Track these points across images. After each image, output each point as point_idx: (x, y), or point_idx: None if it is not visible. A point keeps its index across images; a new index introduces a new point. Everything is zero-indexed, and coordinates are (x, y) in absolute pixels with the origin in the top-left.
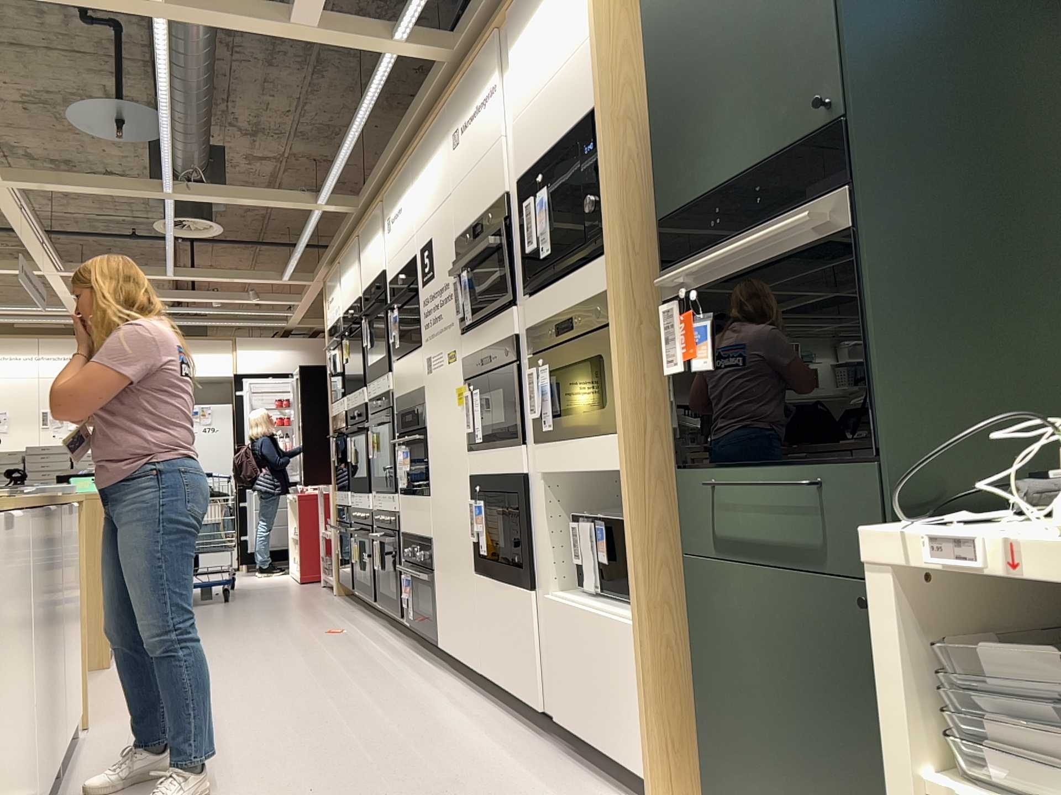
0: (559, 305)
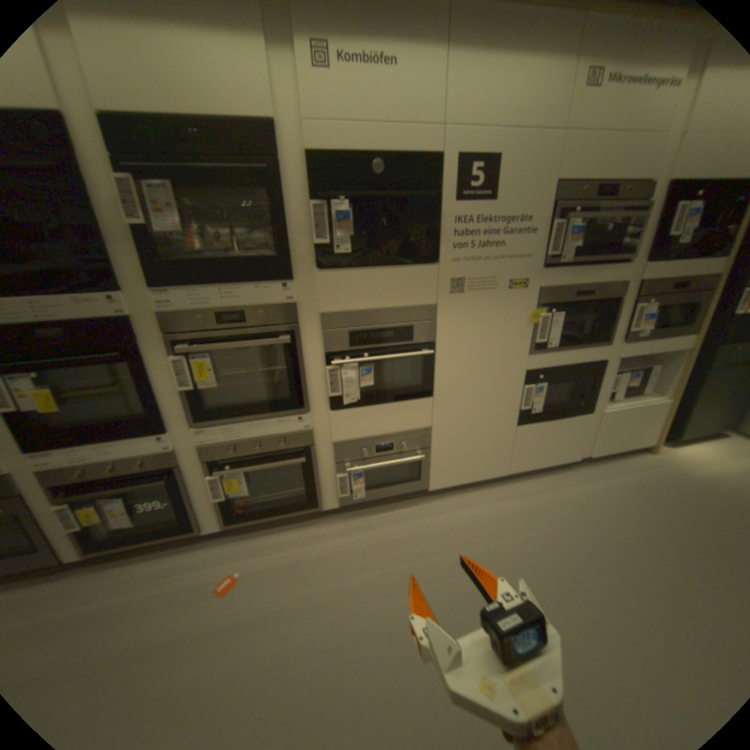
0: (678, 273)
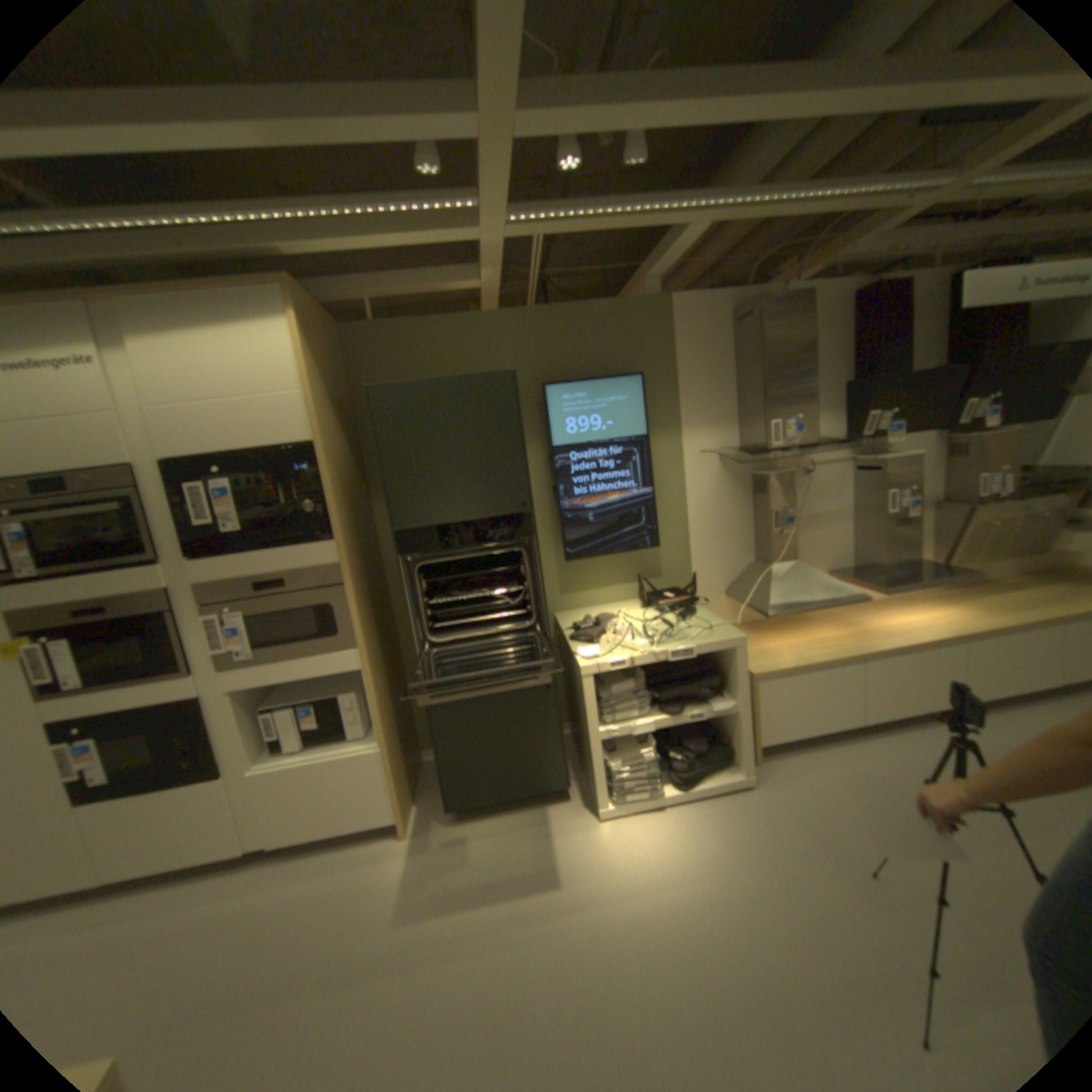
0: (250, 571)
